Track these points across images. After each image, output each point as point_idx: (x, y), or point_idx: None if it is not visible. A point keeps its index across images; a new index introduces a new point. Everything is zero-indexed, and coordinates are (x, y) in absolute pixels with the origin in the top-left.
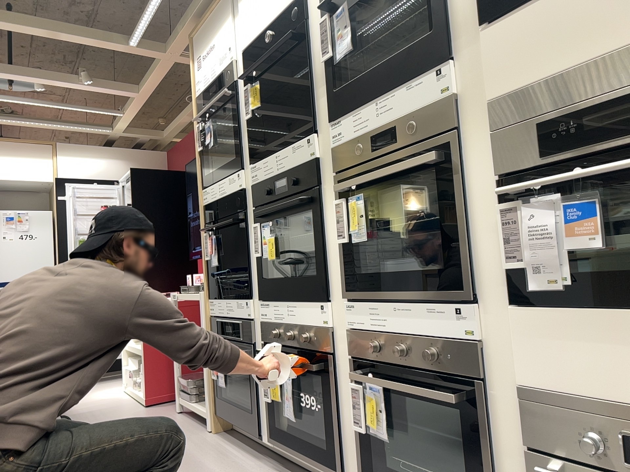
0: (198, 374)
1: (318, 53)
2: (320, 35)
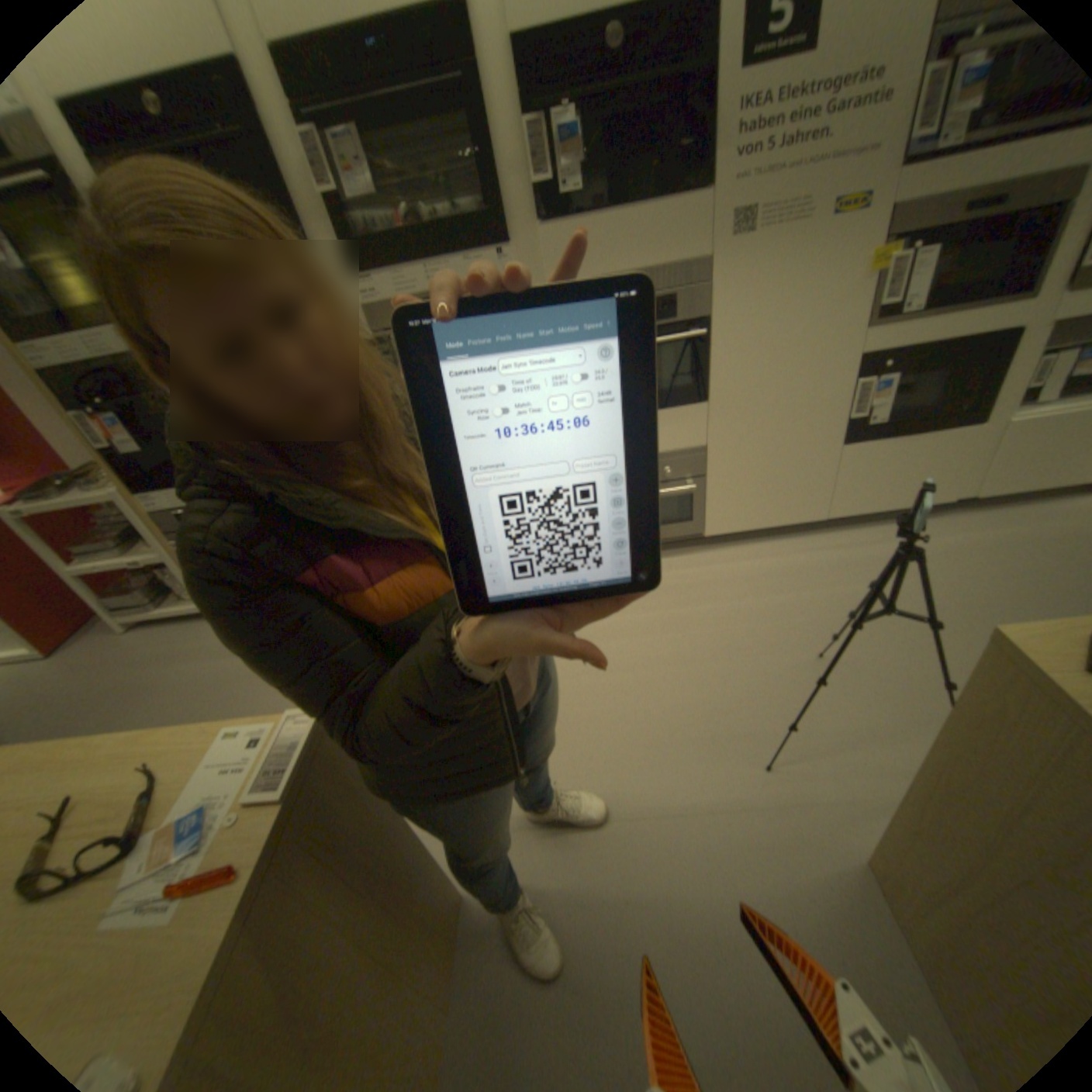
0: (110, 587)
1: (298, 176)
2: (302, 153)
